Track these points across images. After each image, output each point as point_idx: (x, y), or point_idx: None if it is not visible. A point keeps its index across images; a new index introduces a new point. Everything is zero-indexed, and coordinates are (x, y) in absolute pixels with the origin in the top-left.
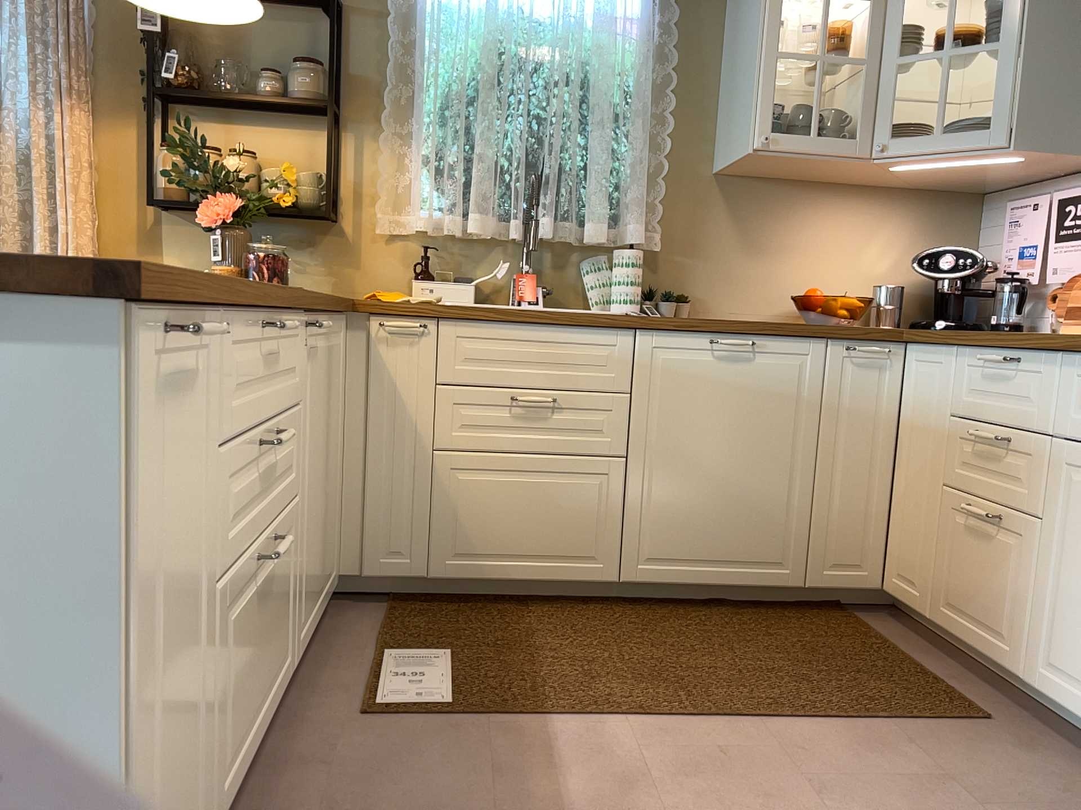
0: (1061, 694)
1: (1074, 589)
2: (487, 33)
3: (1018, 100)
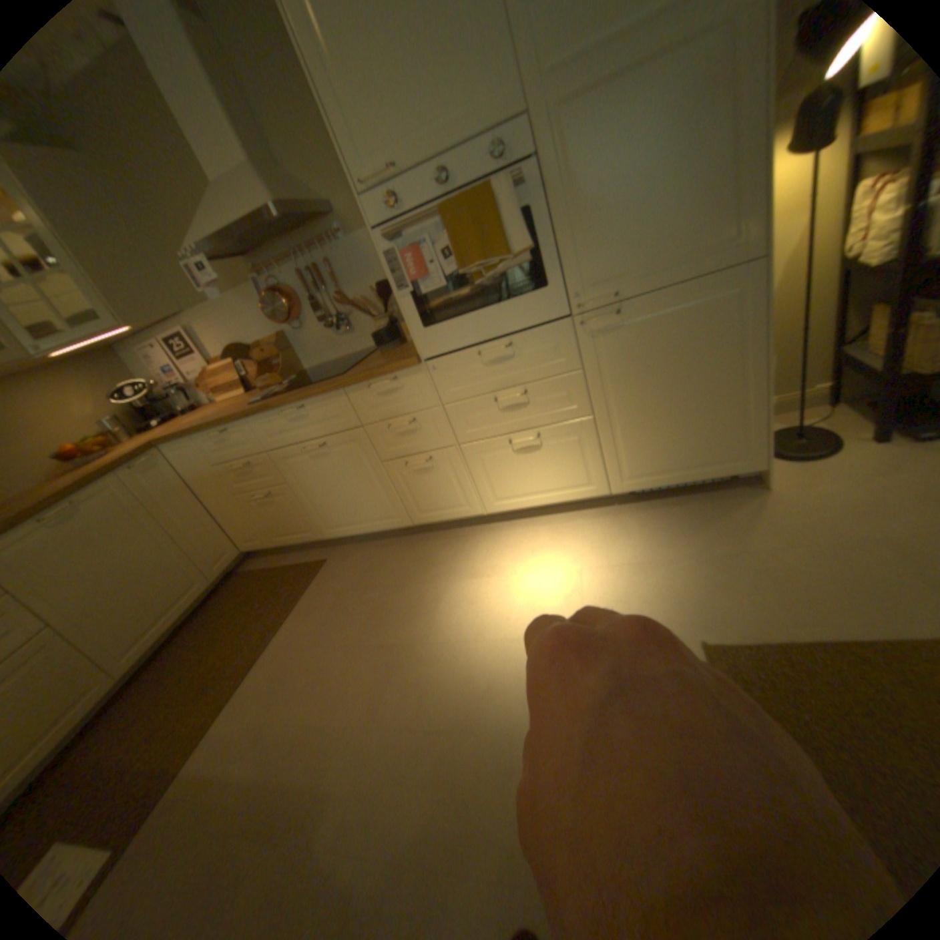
0: (337, 532)
1: (316, 498)
2: None
3: (104, 299)
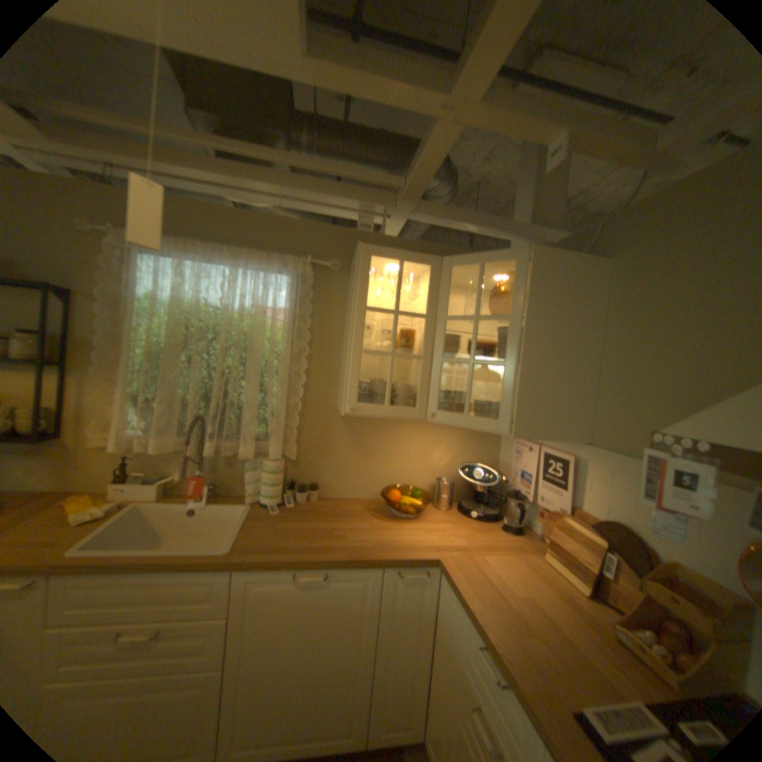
0: None
1: None
2: (172, 317)
3: (517, 405)
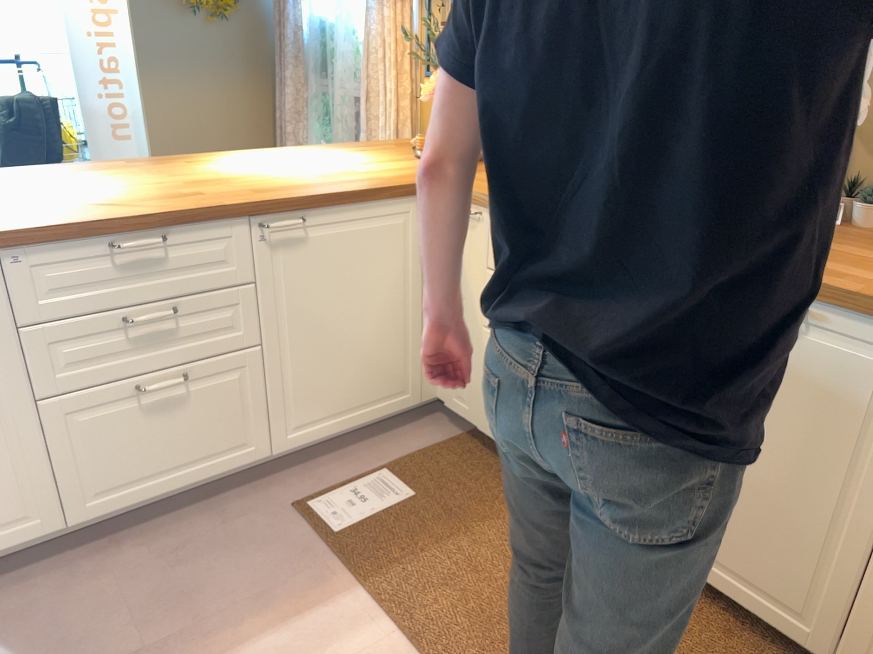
0: None
1: None
2: None
3: None
